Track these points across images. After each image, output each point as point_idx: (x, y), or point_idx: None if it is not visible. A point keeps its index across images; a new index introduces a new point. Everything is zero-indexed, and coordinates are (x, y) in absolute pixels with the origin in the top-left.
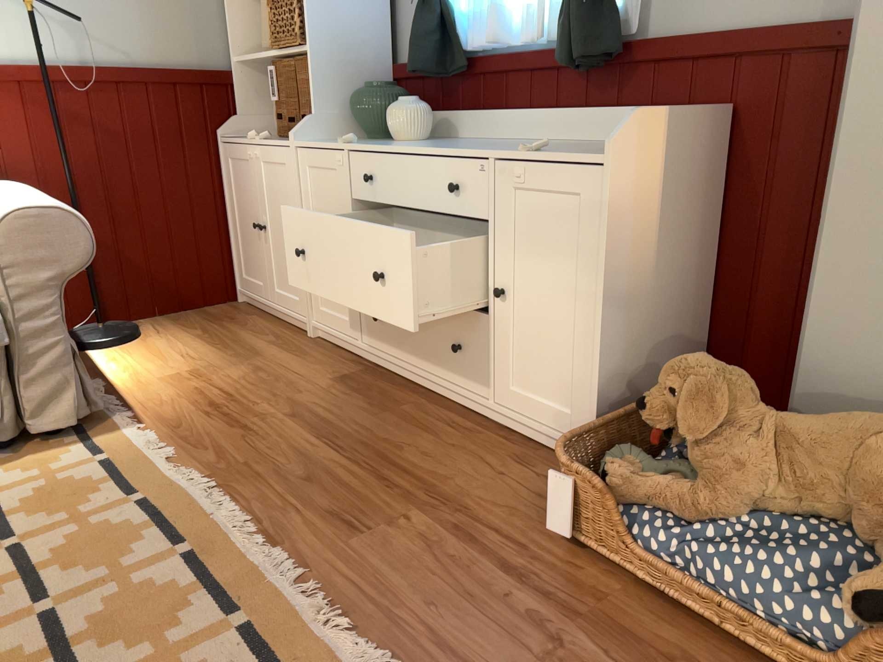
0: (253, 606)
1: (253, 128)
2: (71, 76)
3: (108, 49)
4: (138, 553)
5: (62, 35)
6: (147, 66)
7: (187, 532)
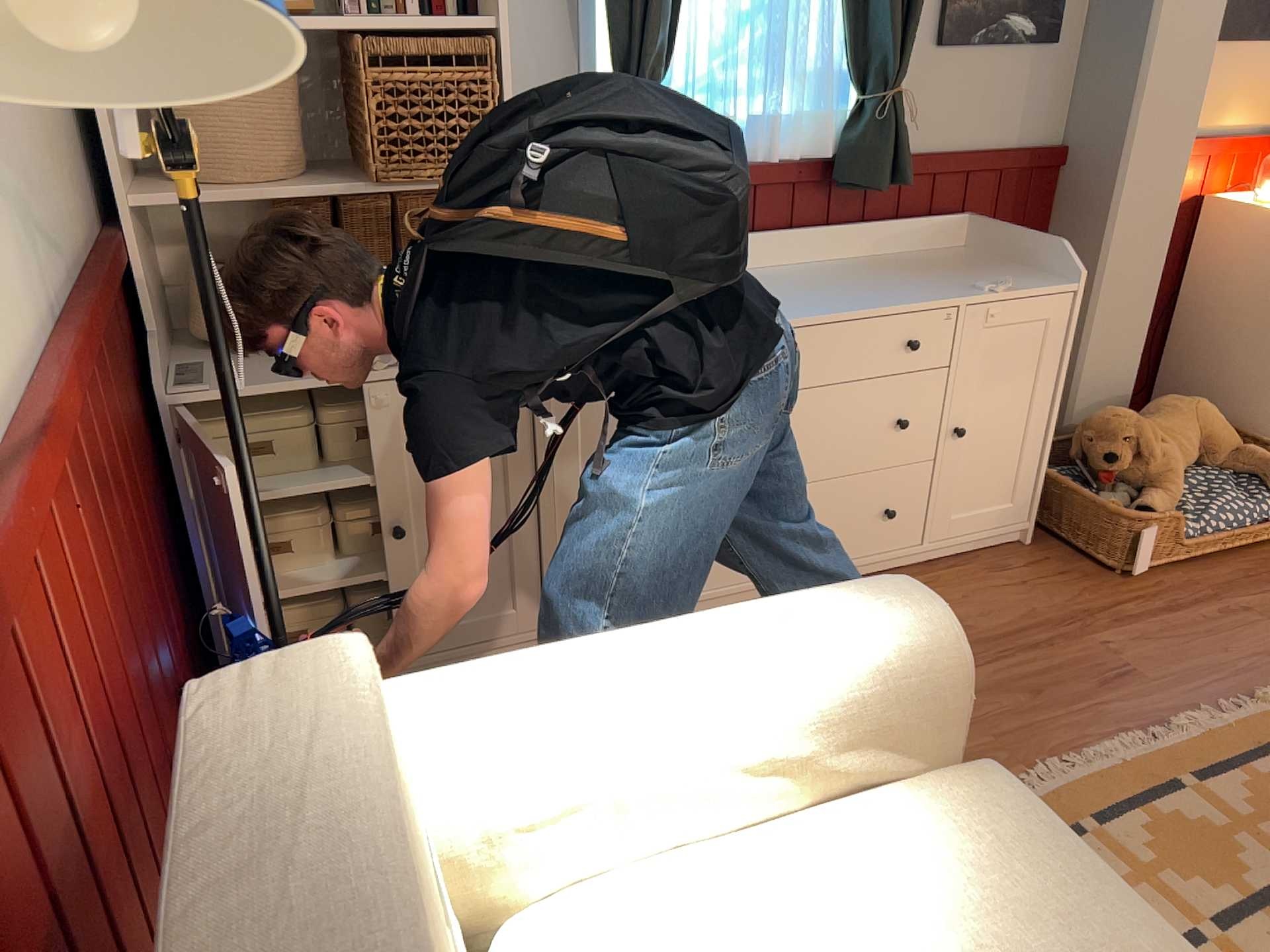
0: (1261, 738)
1: (164, 347)
2: (75, 360)
3: (67, 249)
4: (1202, 817)
5: (9, 236)
6: (68, 265)
7: (1156, 780)
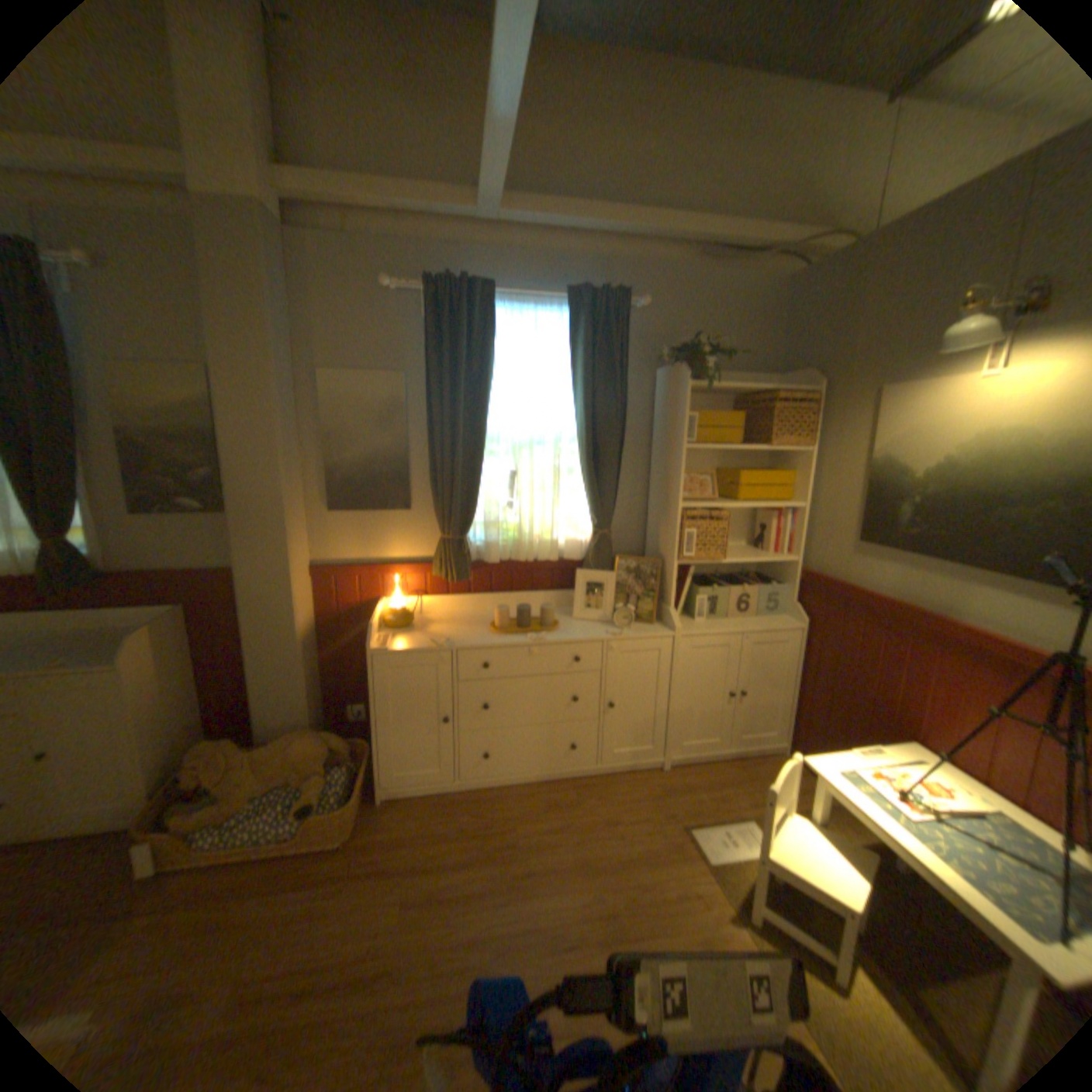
0: None
1: None
2: None
3: None
4: None
5: None
6: None
7: None
